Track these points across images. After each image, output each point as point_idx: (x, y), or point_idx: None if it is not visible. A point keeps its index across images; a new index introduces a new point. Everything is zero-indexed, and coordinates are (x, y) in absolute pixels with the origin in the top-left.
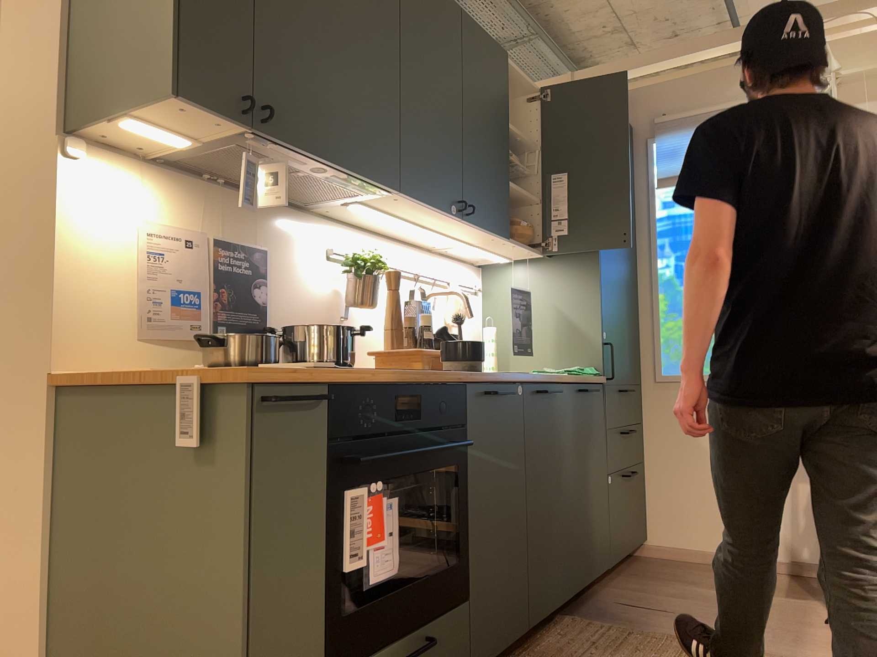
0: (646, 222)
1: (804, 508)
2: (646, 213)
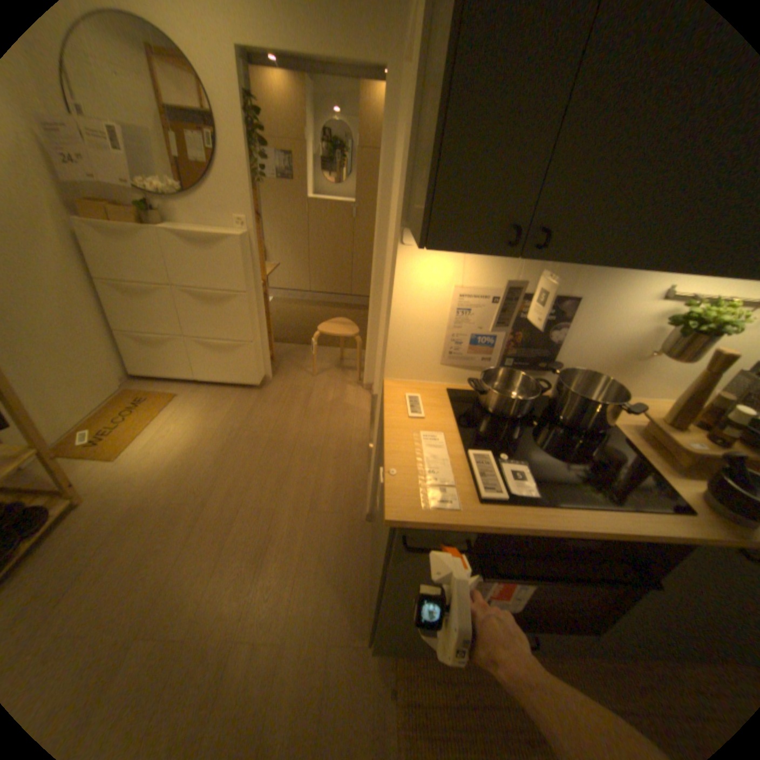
0: None
1: None
2: None
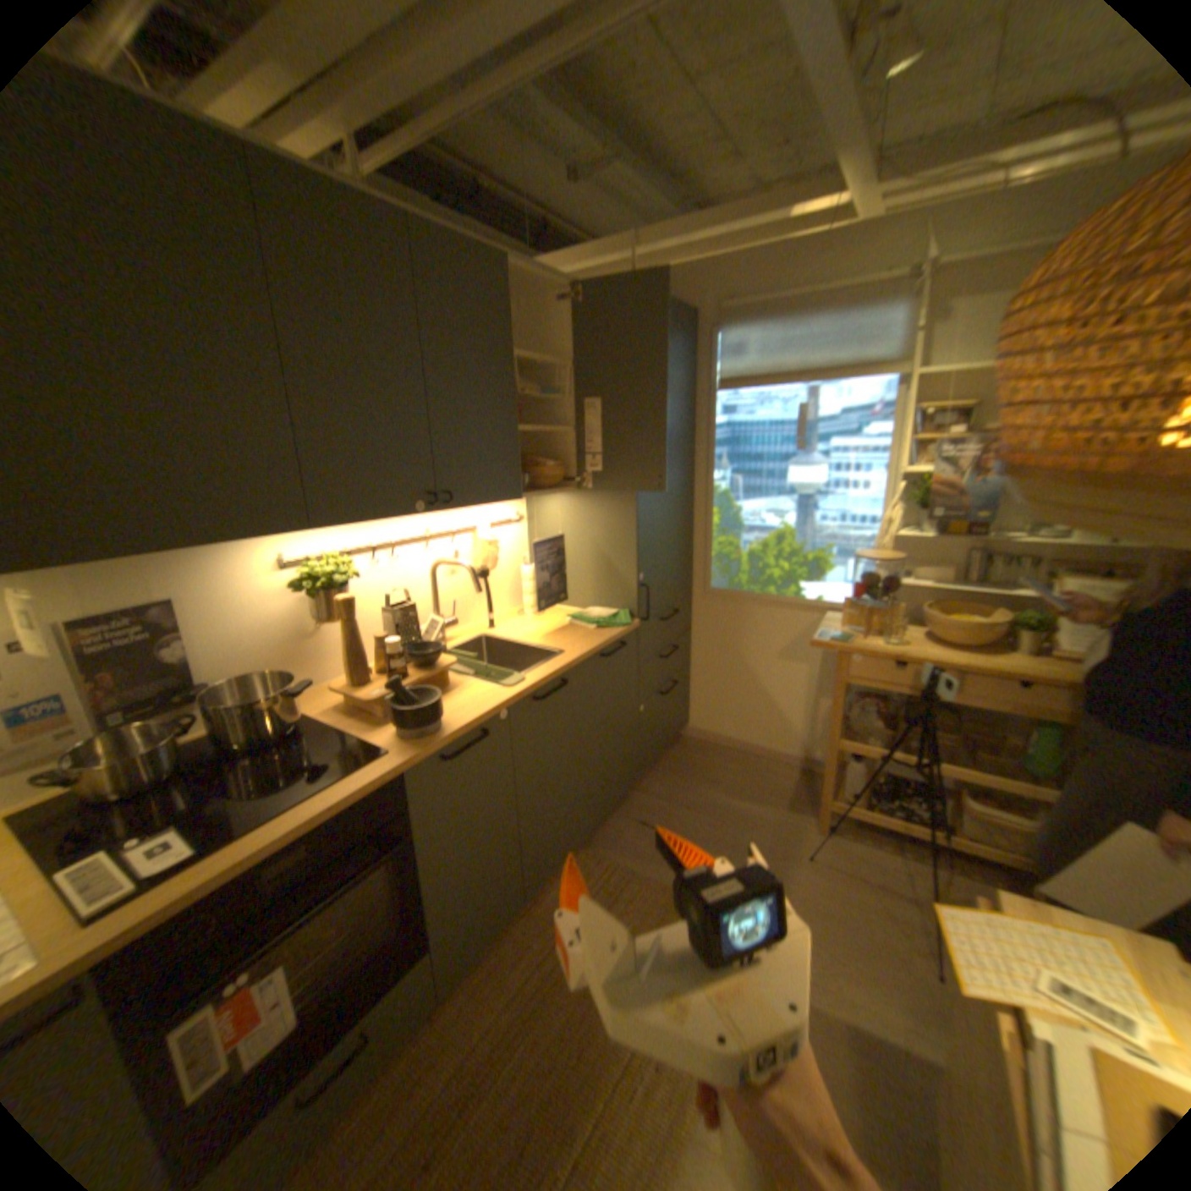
0: (705, 427)
1: (822, 720)
2: (706, 417)
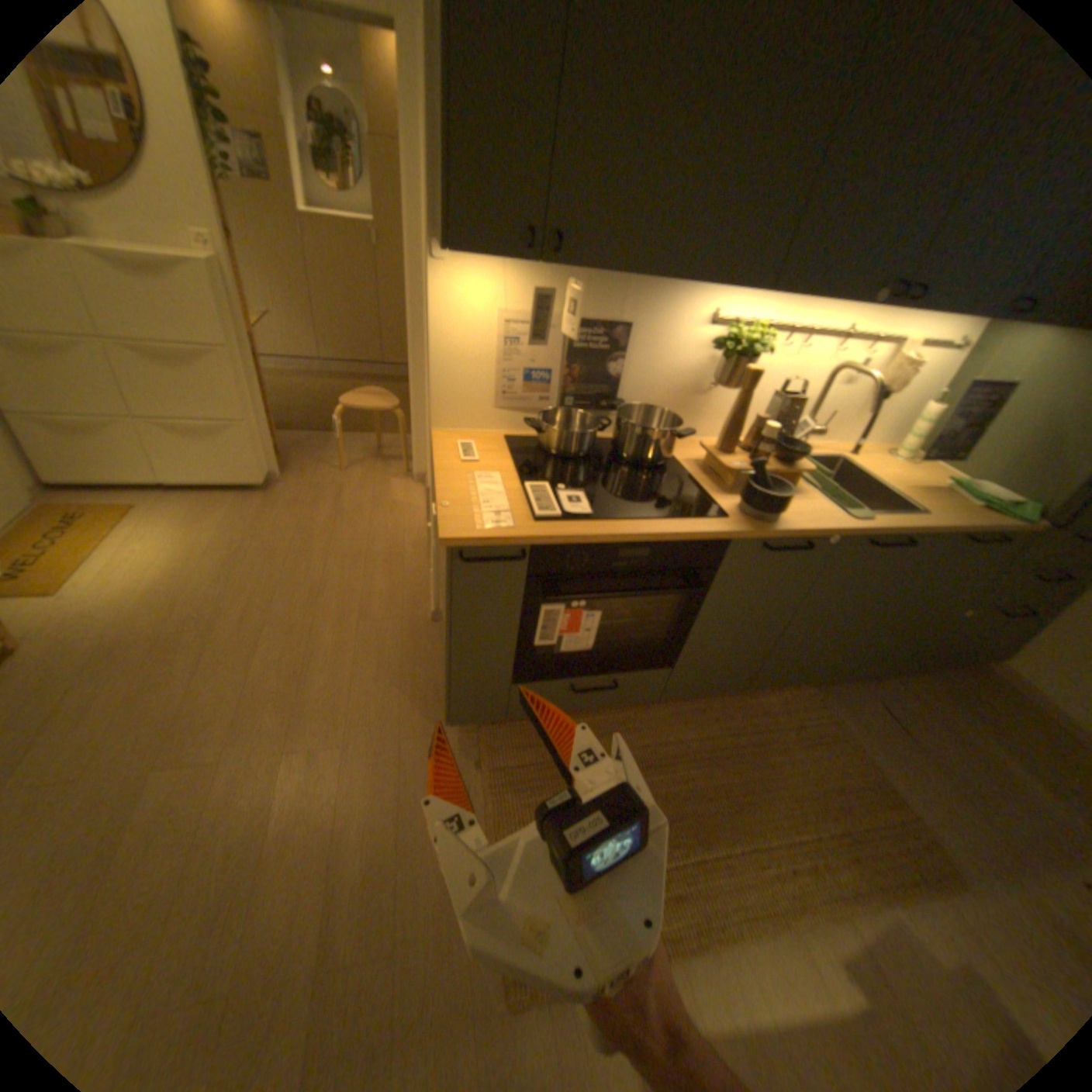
0: None
1: None
2: None
